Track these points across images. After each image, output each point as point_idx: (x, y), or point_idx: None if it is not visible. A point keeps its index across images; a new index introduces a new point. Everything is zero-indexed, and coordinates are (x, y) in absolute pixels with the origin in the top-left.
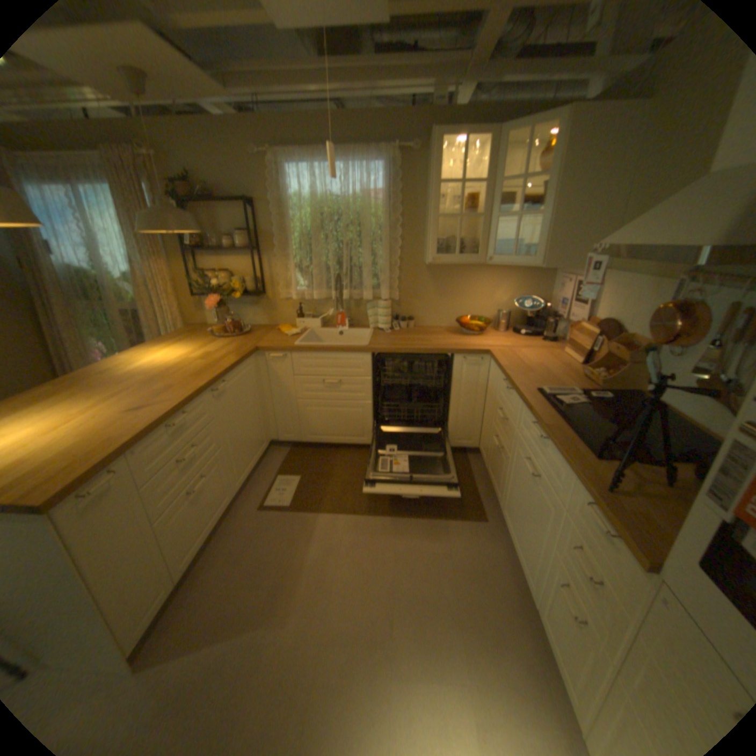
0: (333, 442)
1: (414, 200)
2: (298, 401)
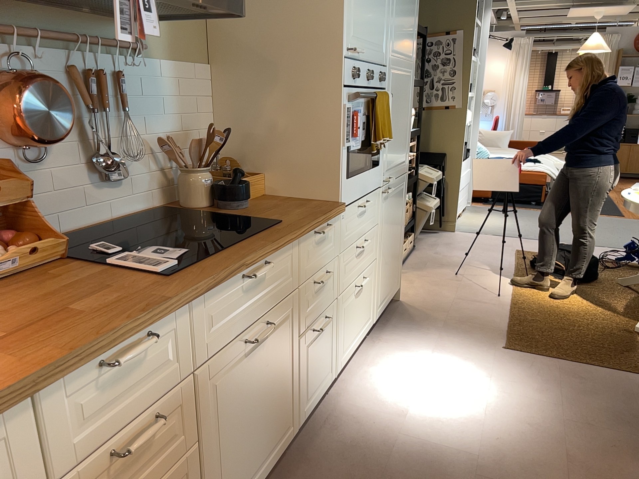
0: None
1: None
2: None
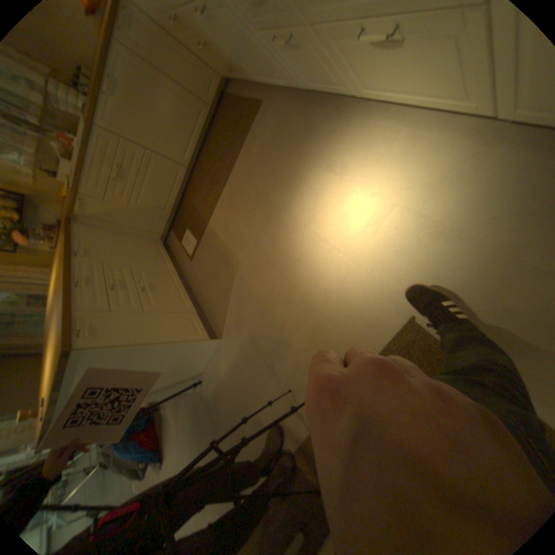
0: (177, 196)
1: None
2: (131, 206)
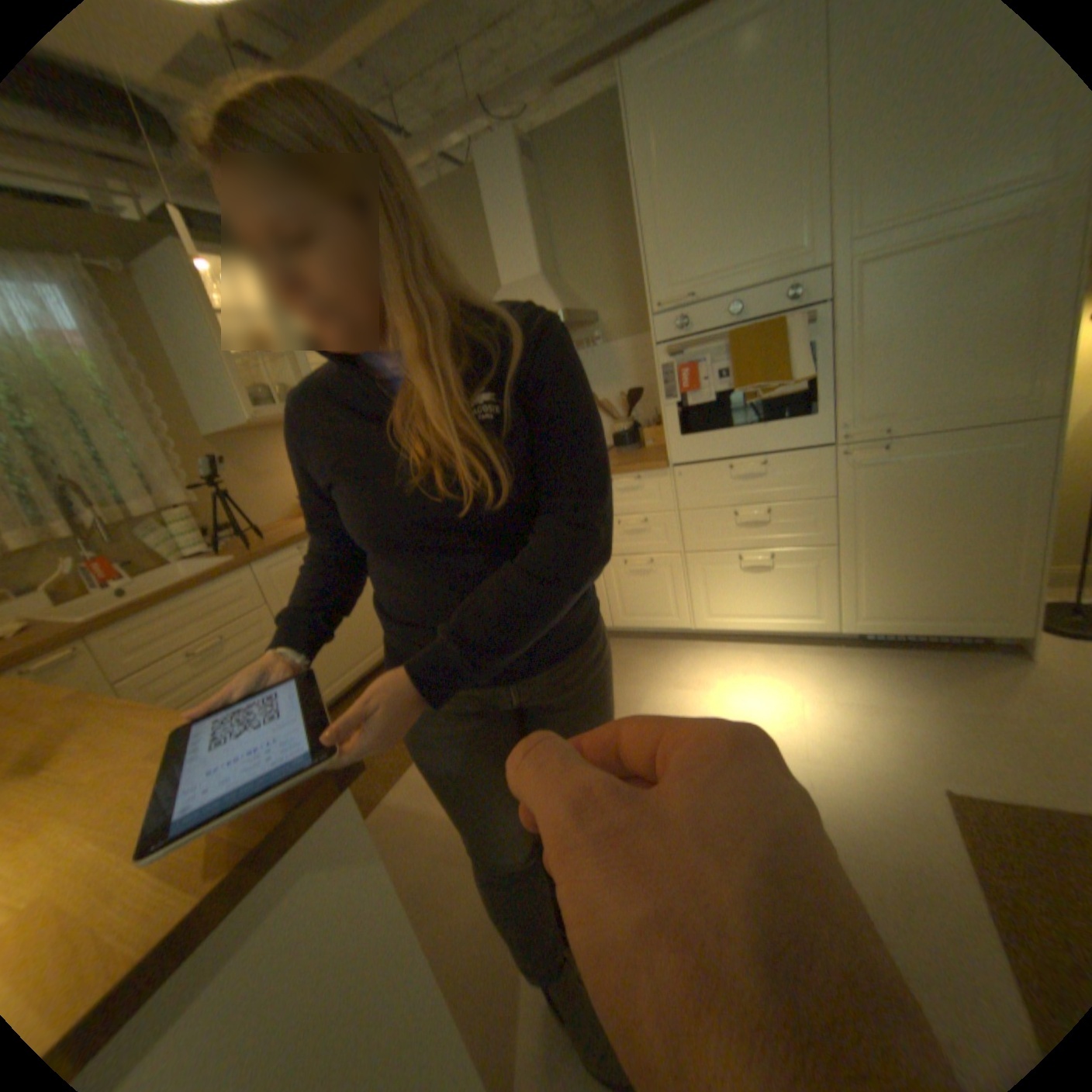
0: None
1: (141, 345)
2: None
